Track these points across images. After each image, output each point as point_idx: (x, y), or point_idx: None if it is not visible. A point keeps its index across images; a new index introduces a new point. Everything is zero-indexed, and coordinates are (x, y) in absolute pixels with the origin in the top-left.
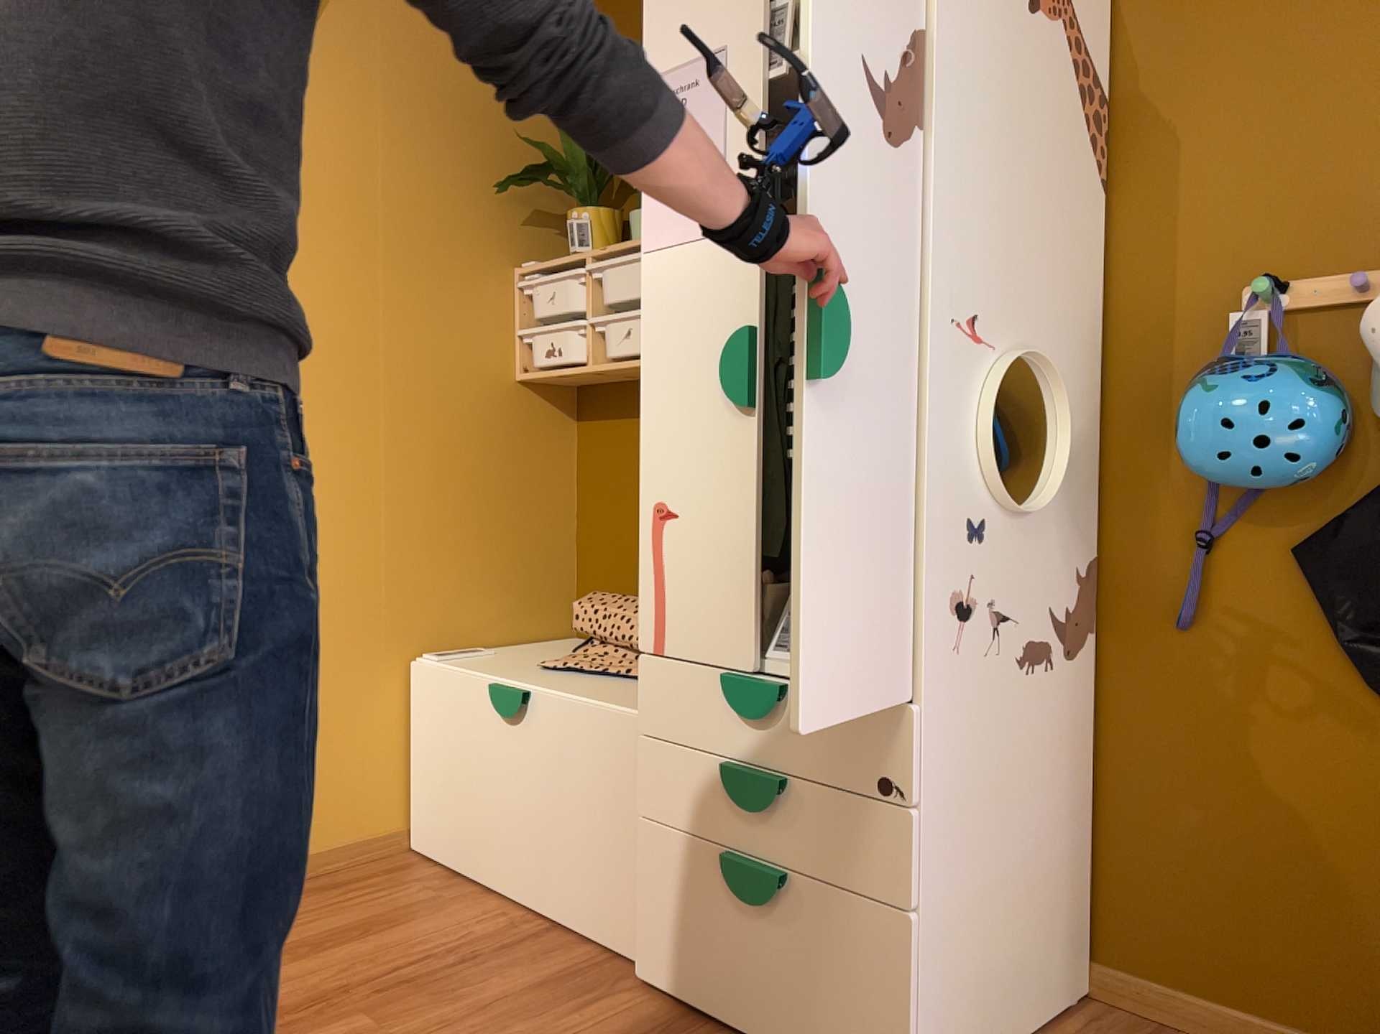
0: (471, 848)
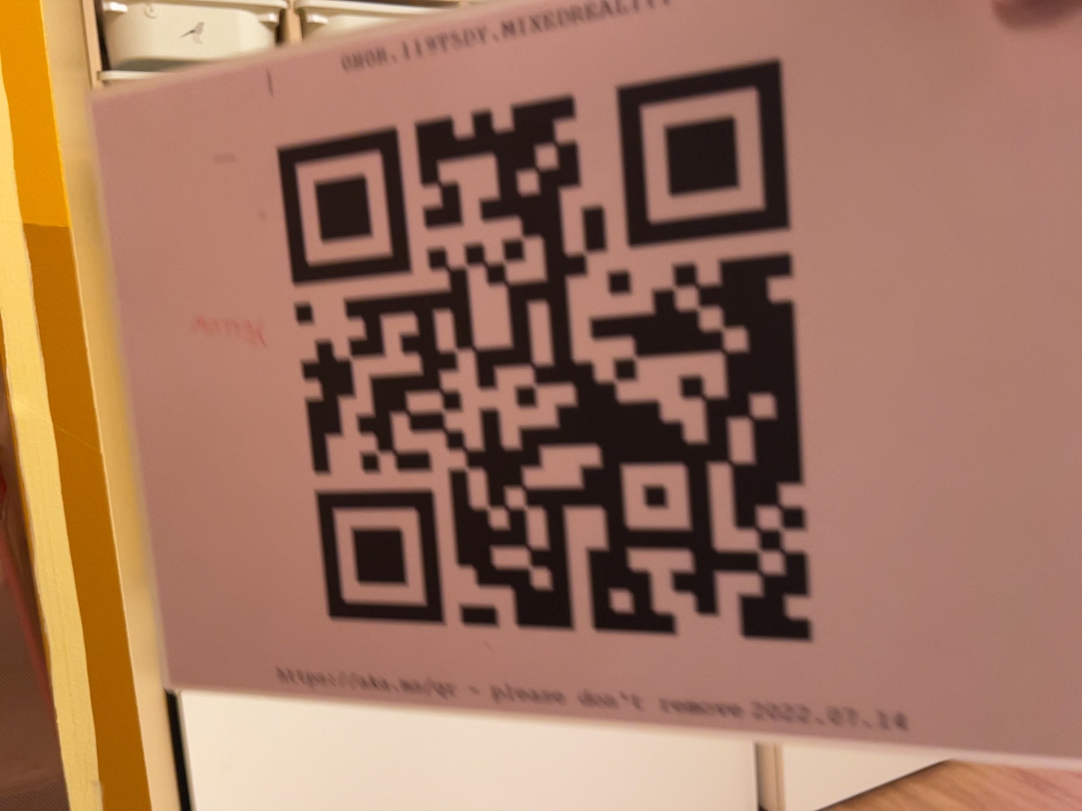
0: None
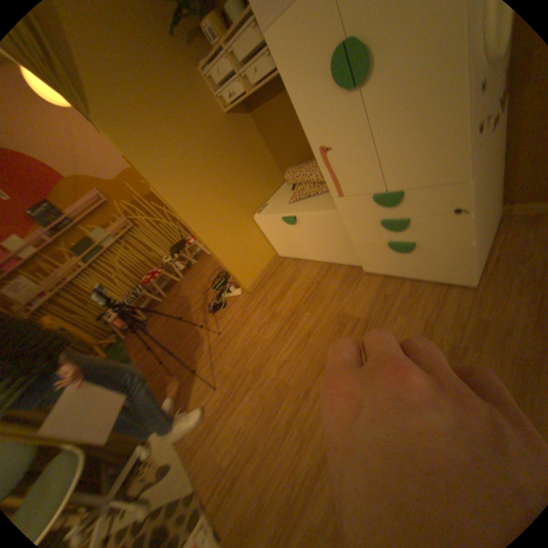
0: (297, 252)
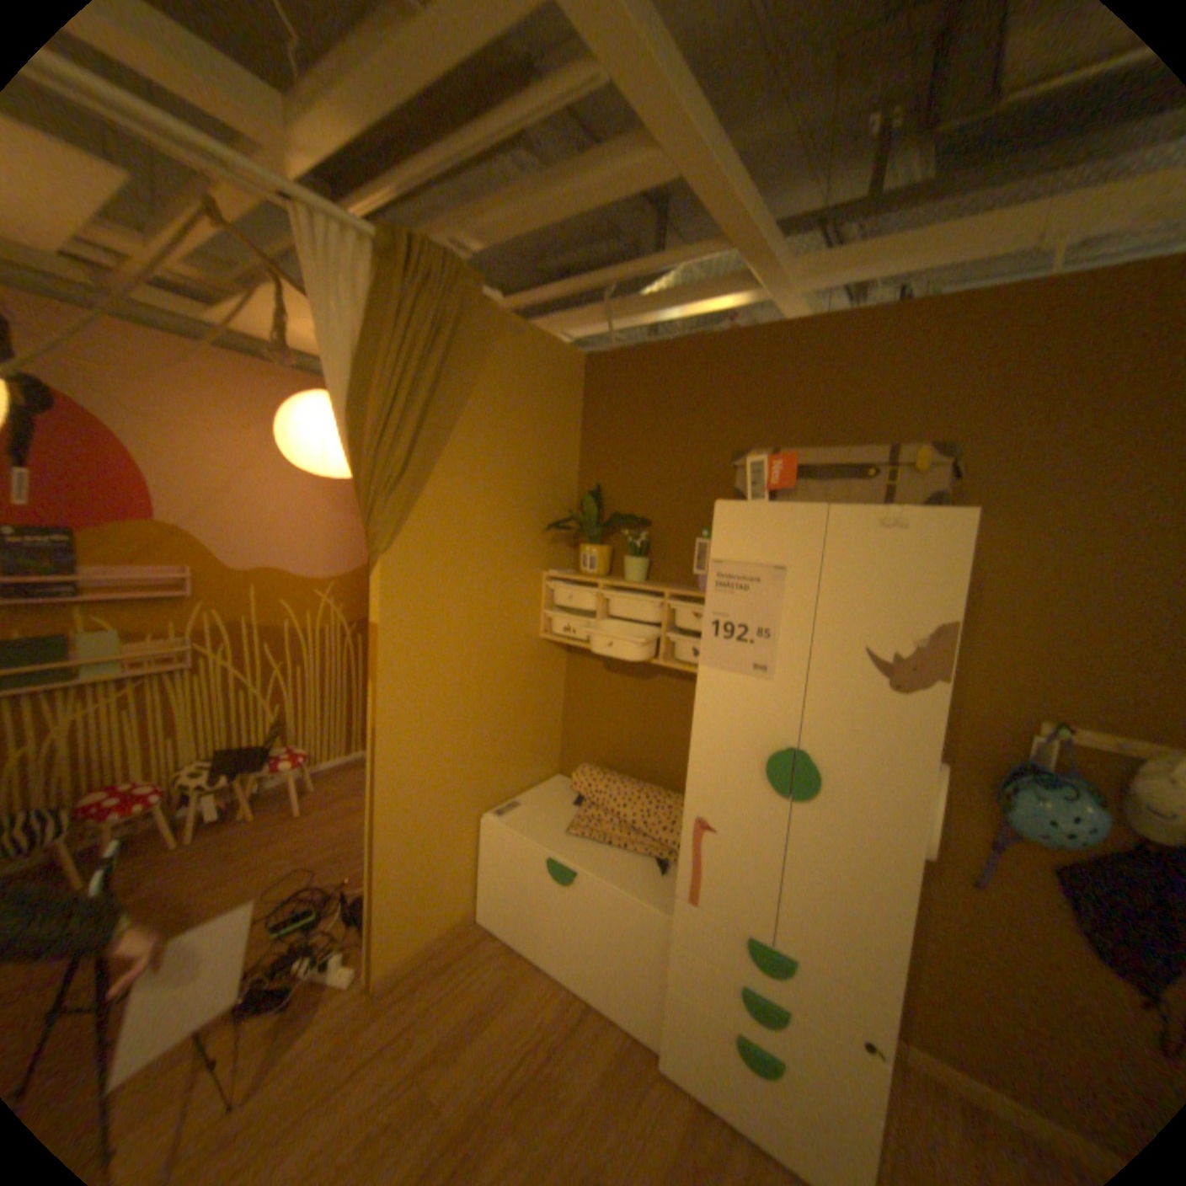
0: (525, 941)
